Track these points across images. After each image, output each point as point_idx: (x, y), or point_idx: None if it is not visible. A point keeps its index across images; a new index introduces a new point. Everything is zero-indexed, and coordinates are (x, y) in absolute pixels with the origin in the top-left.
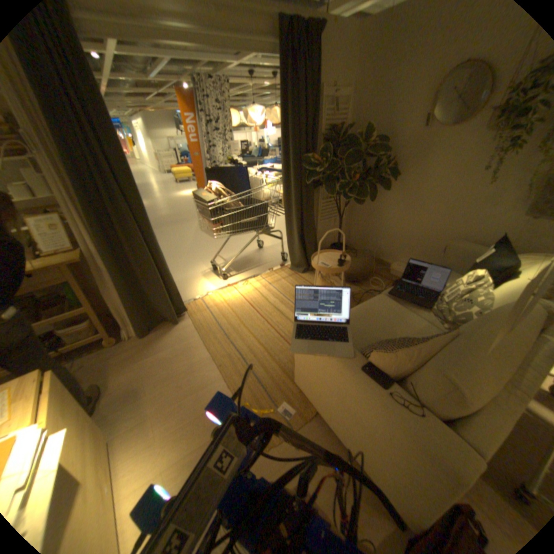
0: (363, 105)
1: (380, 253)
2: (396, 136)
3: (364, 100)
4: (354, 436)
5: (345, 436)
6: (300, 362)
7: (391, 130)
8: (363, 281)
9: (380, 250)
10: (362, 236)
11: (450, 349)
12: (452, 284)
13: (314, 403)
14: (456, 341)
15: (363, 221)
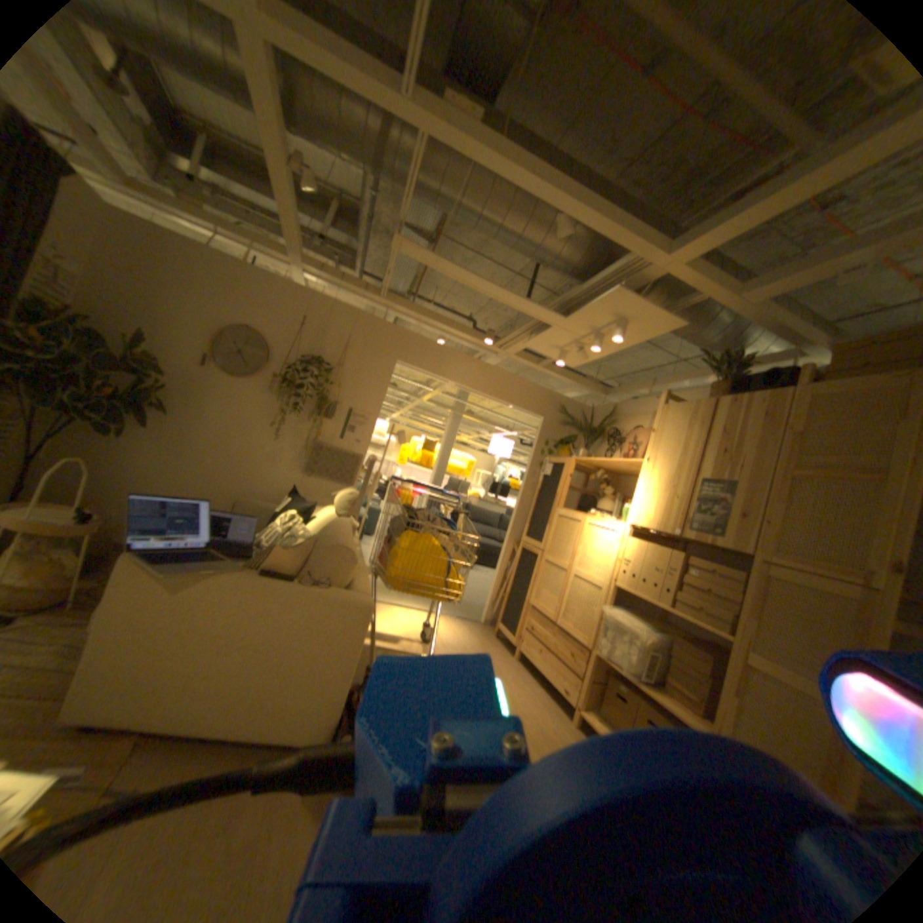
0: (99, 293)
1: (109, 522)
2: (158, 354)
3: (102, 286)
4: (247, 673)
5: (224, 697)
6: (120, 626)
7: (149, 344)
8: (94, 562)
9: (111, 516)
10: (68, 493)
11: (319, 538)
12: (265, 523)
13: (144, 701)
14: (318, 535)
15: (73, 466)
